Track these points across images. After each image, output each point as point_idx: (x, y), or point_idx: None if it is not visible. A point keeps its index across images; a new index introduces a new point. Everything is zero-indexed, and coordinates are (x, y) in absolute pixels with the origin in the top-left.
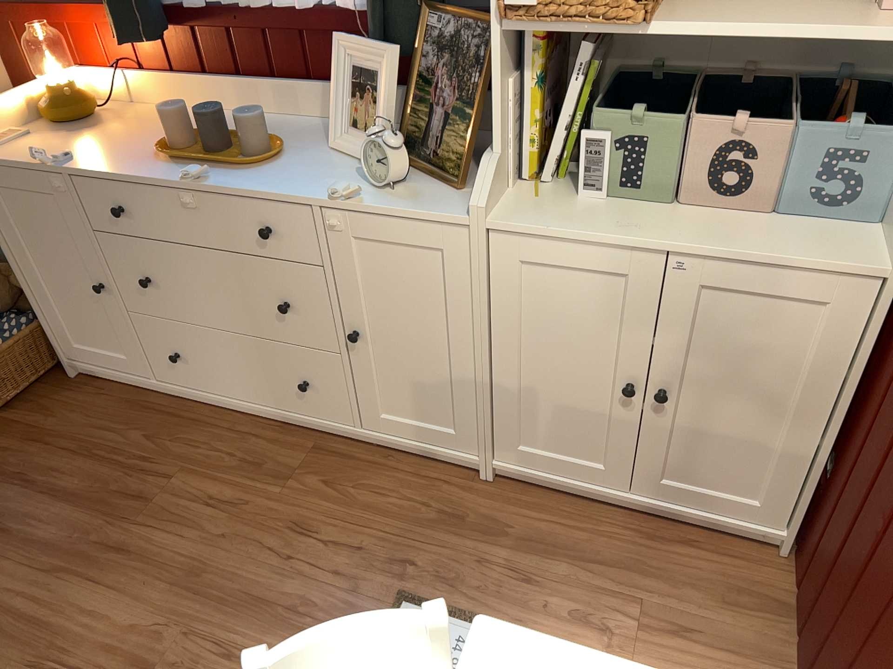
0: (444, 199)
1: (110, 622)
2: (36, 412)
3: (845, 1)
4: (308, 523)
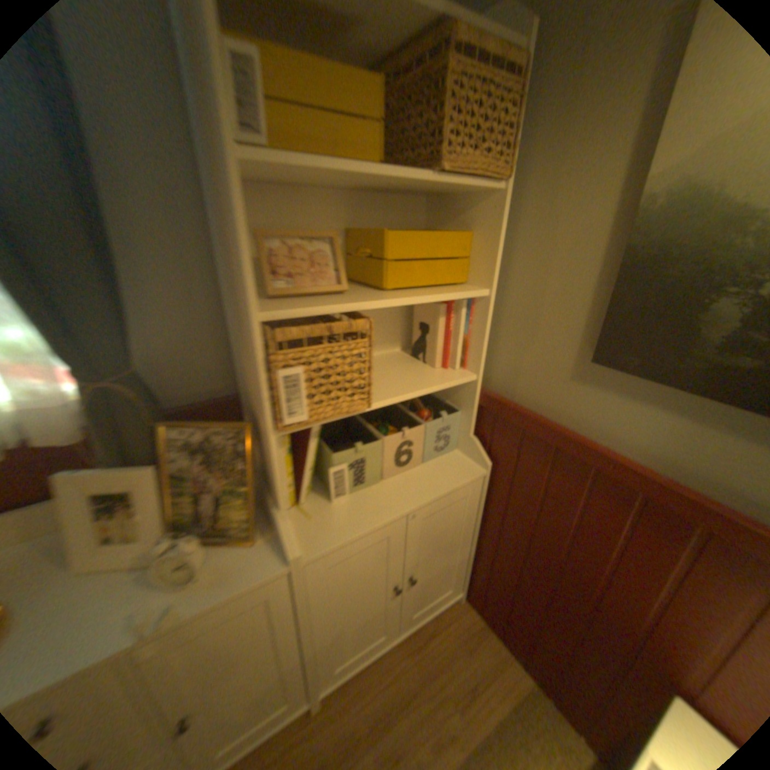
0: (250, 567)
1: None
2: None
3: (412, 366)
4: None
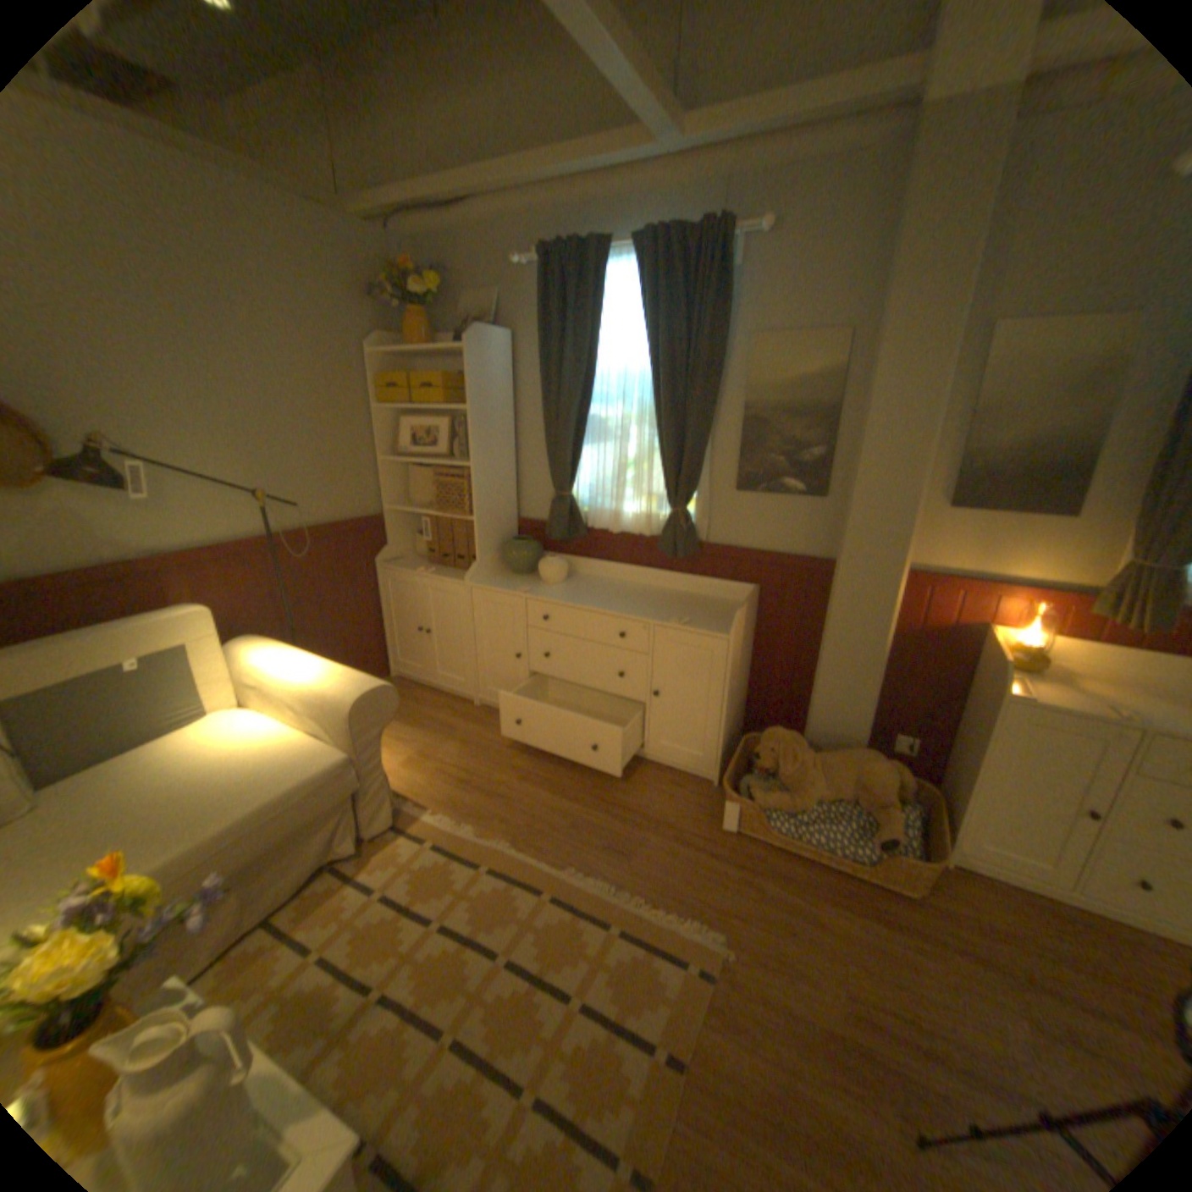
0: None
1: None
2: (956, 905)
3: None
4: None
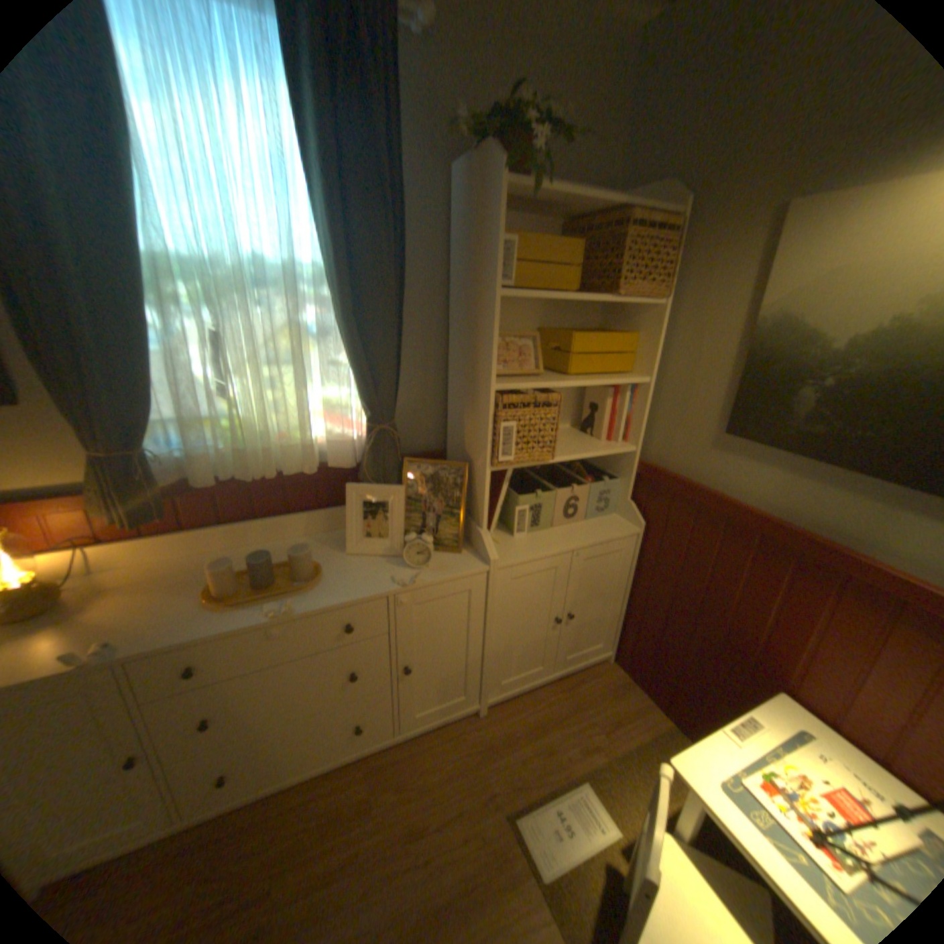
0: (461, 564)
1: None
2: None
3: (581, 438)
4: (413, 829)
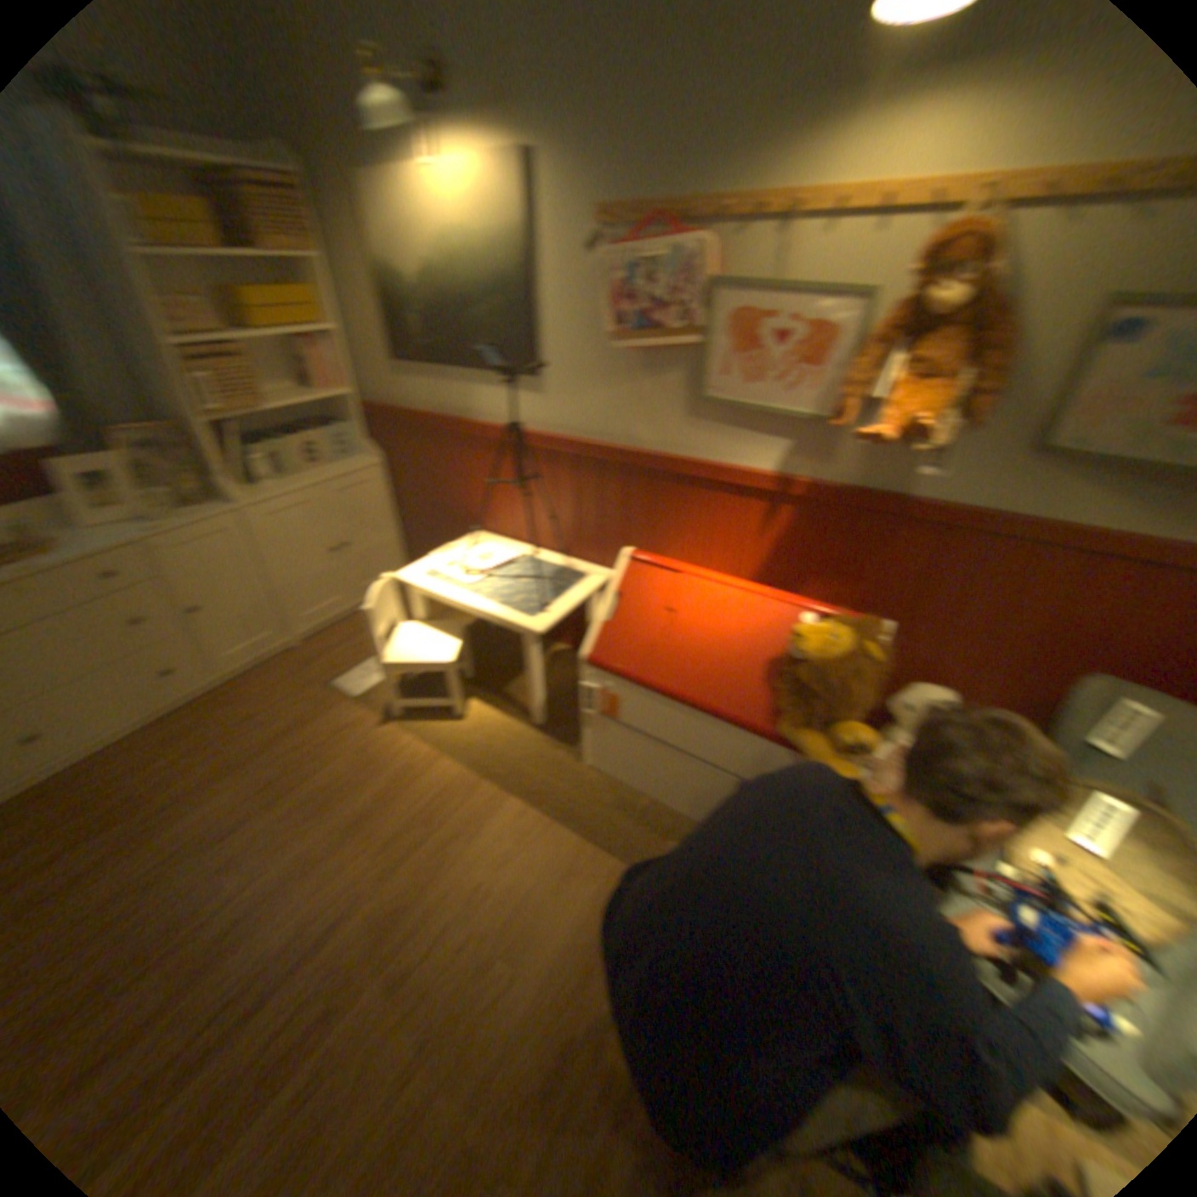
0: (201, 511)
1: (211, 812)
2: None
3: (295, 393)
4: (240, 719)
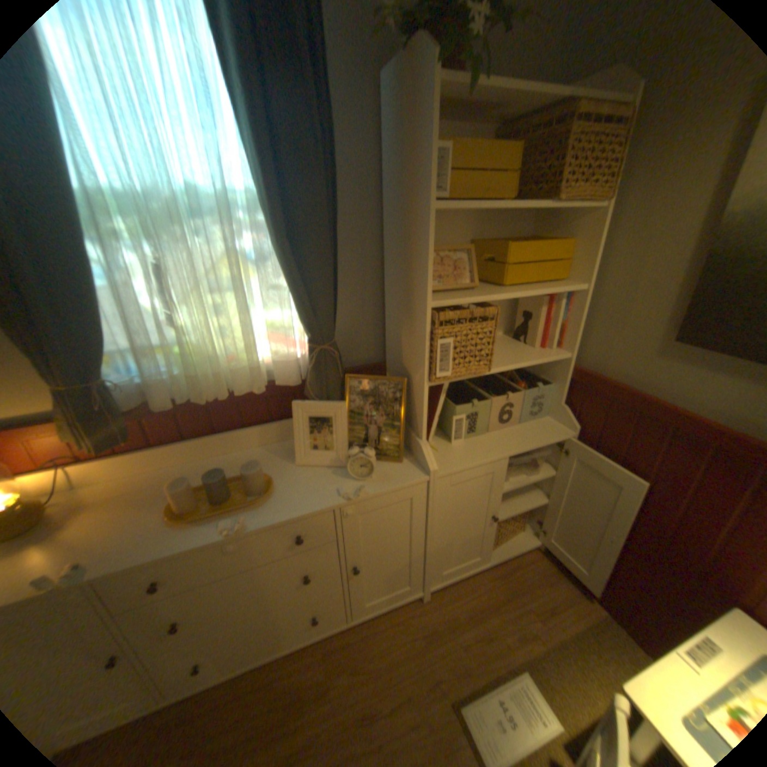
0: (403, 474)
1: None
2: None
3: (515, 346)
4: (367, 714)
